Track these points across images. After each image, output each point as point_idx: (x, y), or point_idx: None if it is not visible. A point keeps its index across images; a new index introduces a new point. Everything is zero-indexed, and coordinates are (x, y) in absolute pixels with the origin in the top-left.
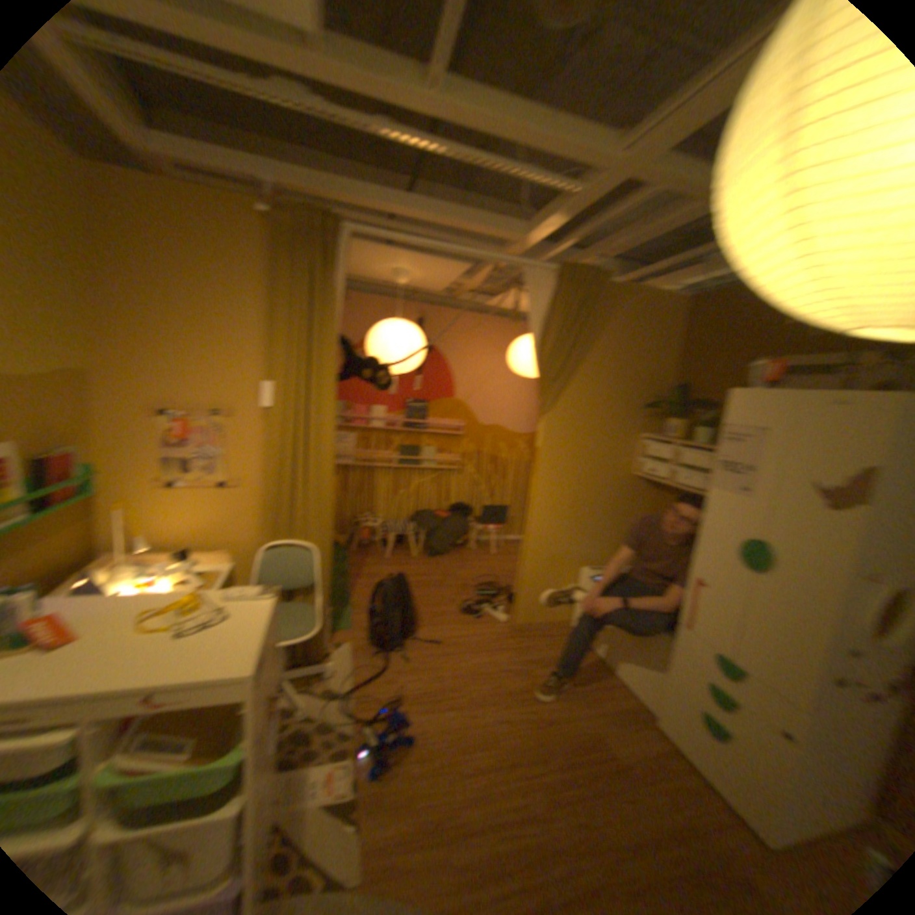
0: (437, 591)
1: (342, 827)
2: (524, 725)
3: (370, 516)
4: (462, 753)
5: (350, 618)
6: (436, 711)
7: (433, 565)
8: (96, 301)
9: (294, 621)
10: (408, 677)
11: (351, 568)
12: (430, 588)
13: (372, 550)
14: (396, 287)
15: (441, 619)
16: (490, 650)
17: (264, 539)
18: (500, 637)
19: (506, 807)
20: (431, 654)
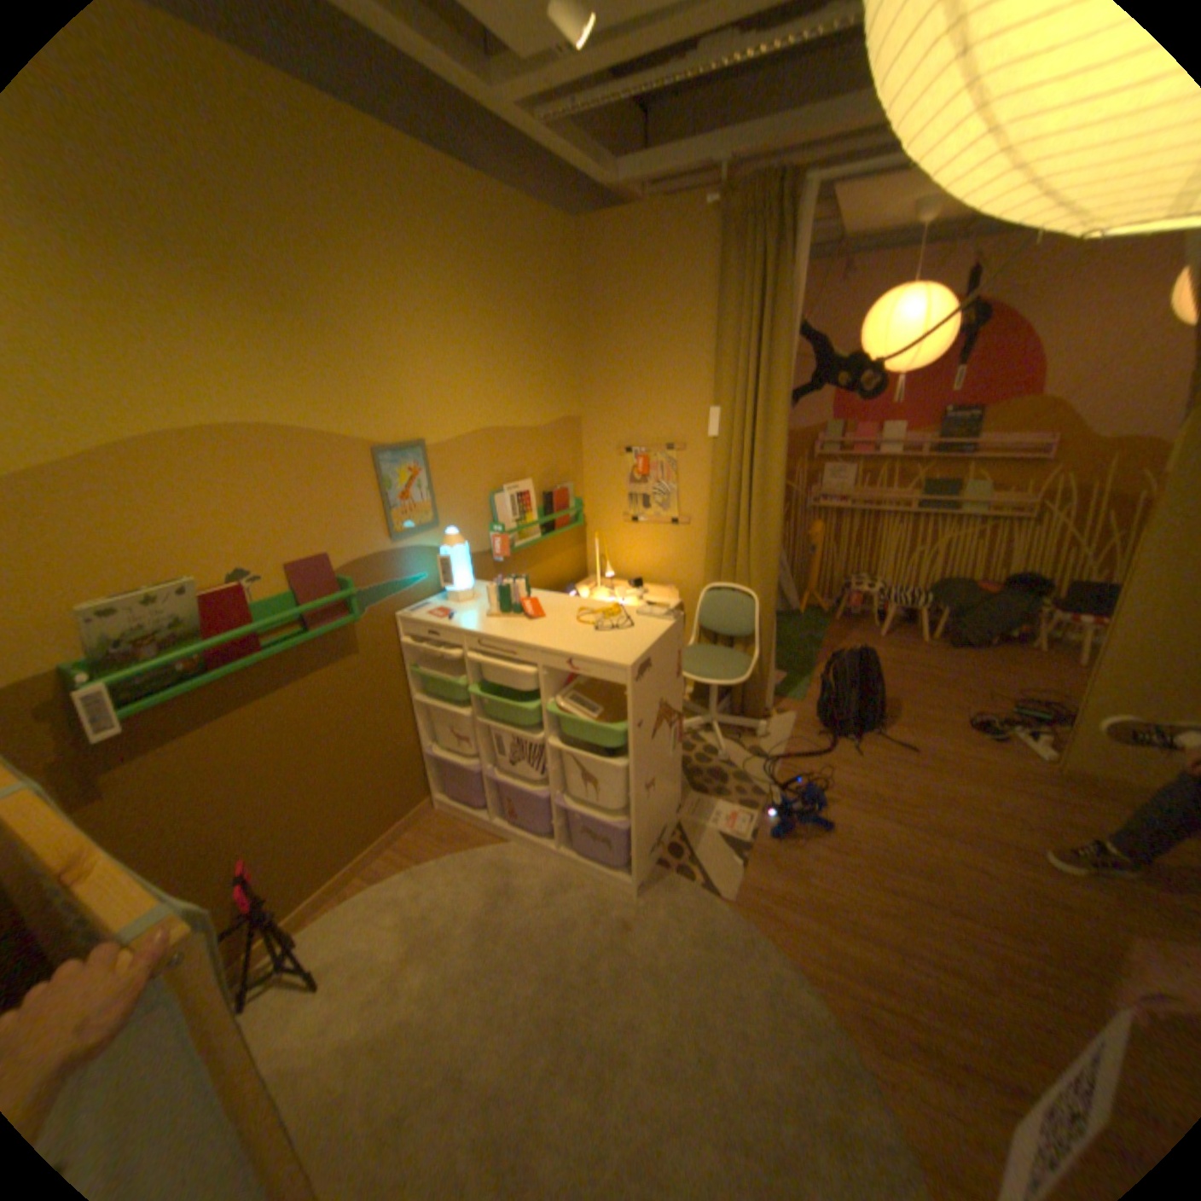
0: (940, 691)
1: (731, 856)
2: (1007, 885)
3: (863, 578)
4: (889, 866)
5: (802, 689)
6: (875, 814)
7: (949, 658)
8: (579, 353)
9: (720, 664)
10: (851, 768)
11: (824, 637)
12: (931, 685)
13: (861, 622)
14: (938, 223)
15: (930, 724)
16: (997, 784)
17: (705, 581)
18: (1025, 774)
19: (926, 942)
20: (895, 757)
